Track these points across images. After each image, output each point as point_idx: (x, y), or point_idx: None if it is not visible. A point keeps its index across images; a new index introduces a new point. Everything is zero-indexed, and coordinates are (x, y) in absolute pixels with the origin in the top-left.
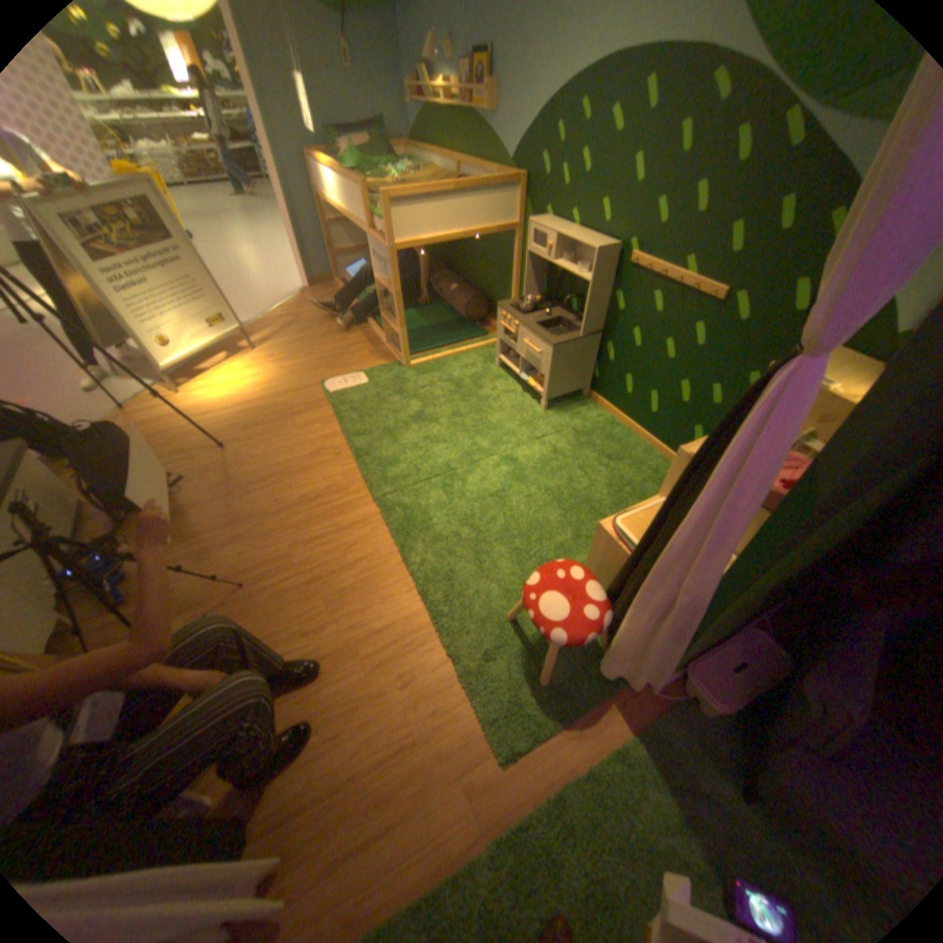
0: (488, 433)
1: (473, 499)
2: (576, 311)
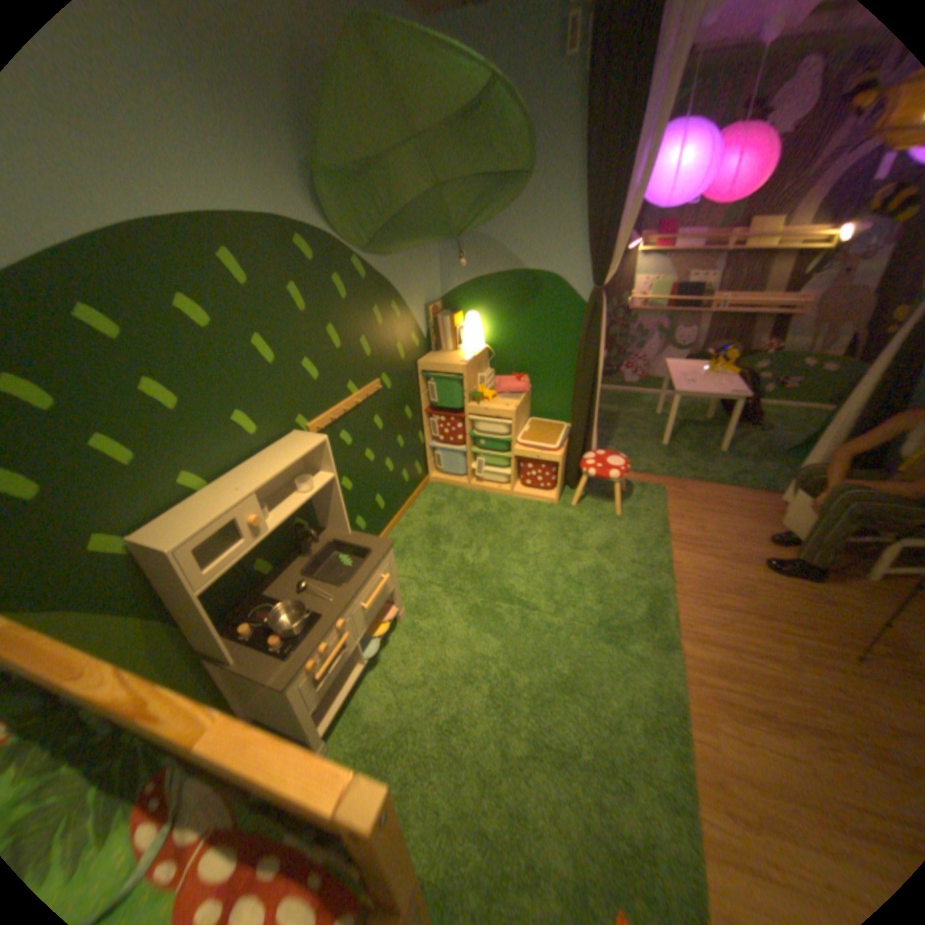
0: (487, 639)
1: (575, 584)
2: (272, 562)
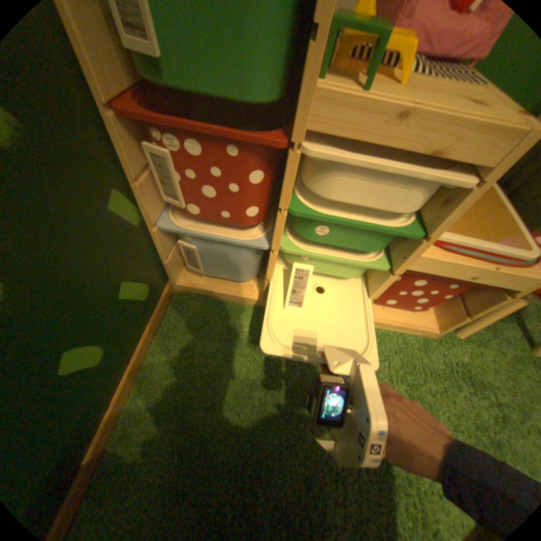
0: None
1: None
2: None
